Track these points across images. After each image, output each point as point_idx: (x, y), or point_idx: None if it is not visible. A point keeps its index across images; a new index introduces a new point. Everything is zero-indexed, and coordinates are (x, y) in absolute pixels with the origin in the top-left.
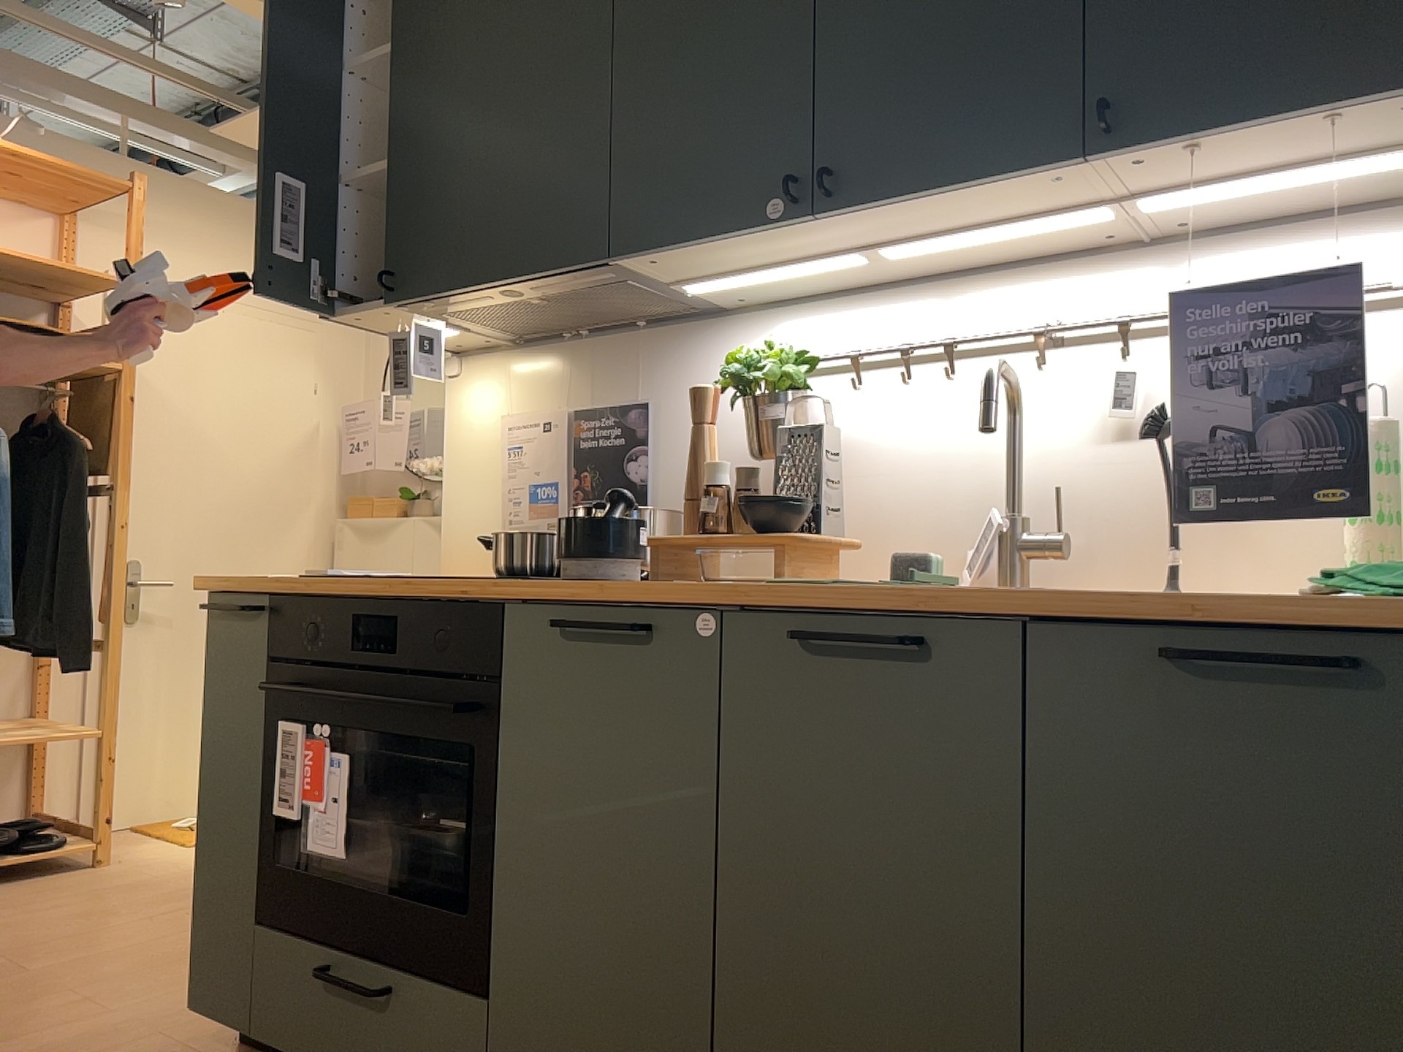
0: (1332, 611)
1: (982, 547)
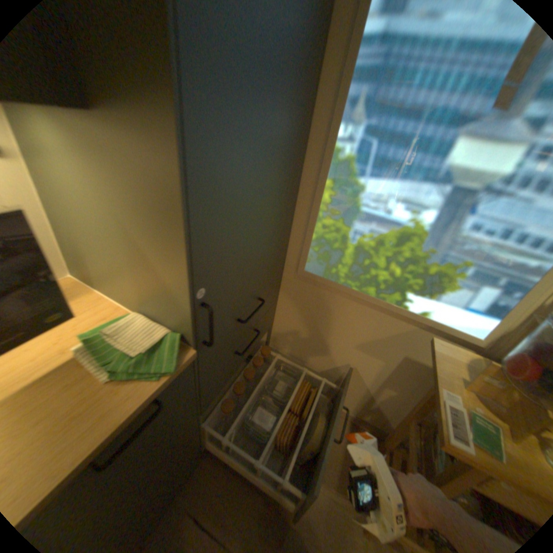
0: (149, 403)
1: None
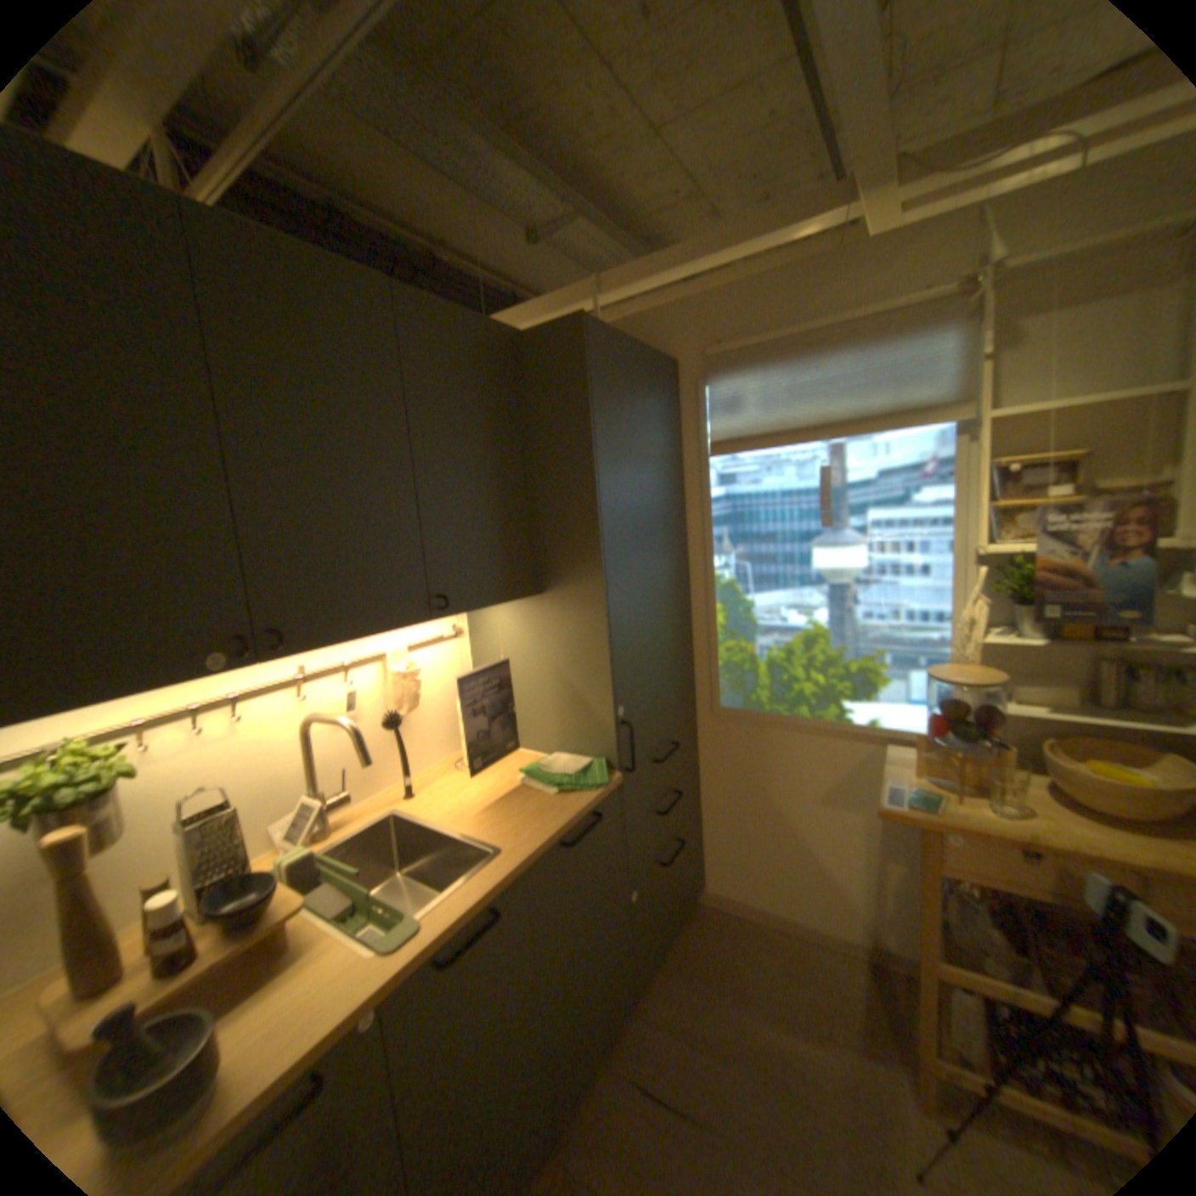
0: (594, 805)
1: (296, 824)
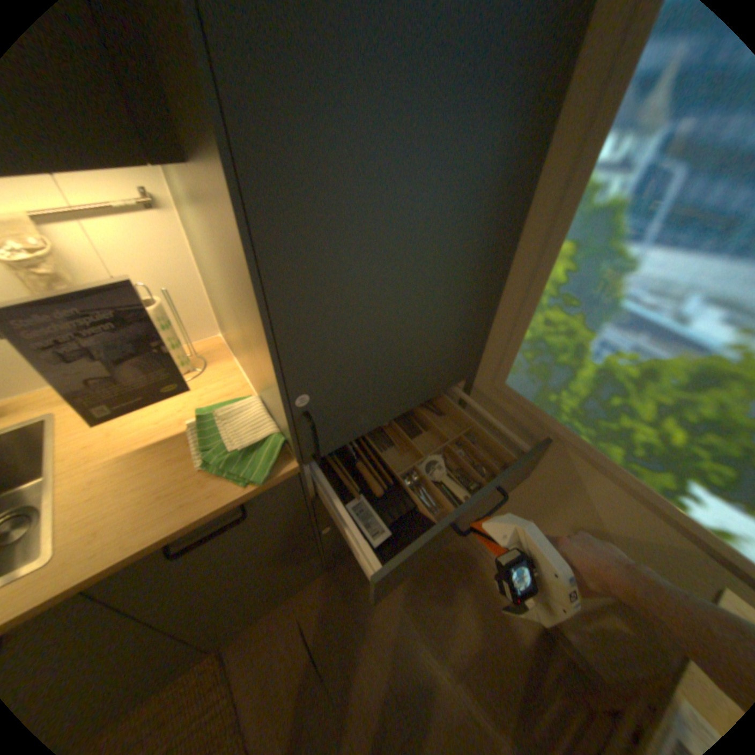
0: (229, 510)
1: None
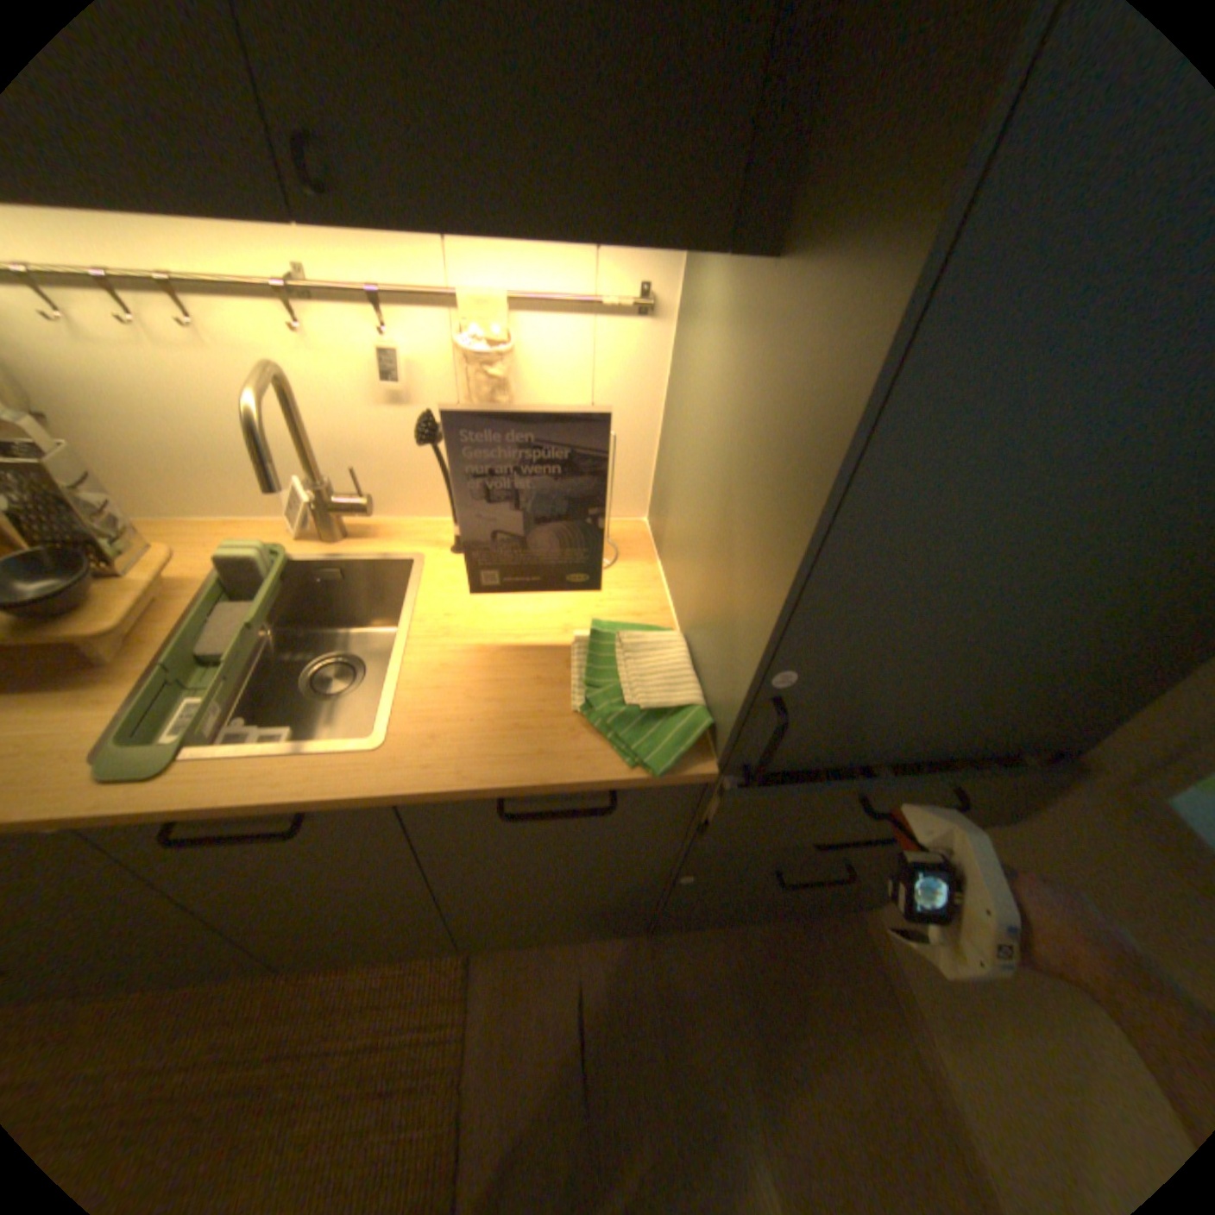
0: (602, 791)
1: (293, 507)
